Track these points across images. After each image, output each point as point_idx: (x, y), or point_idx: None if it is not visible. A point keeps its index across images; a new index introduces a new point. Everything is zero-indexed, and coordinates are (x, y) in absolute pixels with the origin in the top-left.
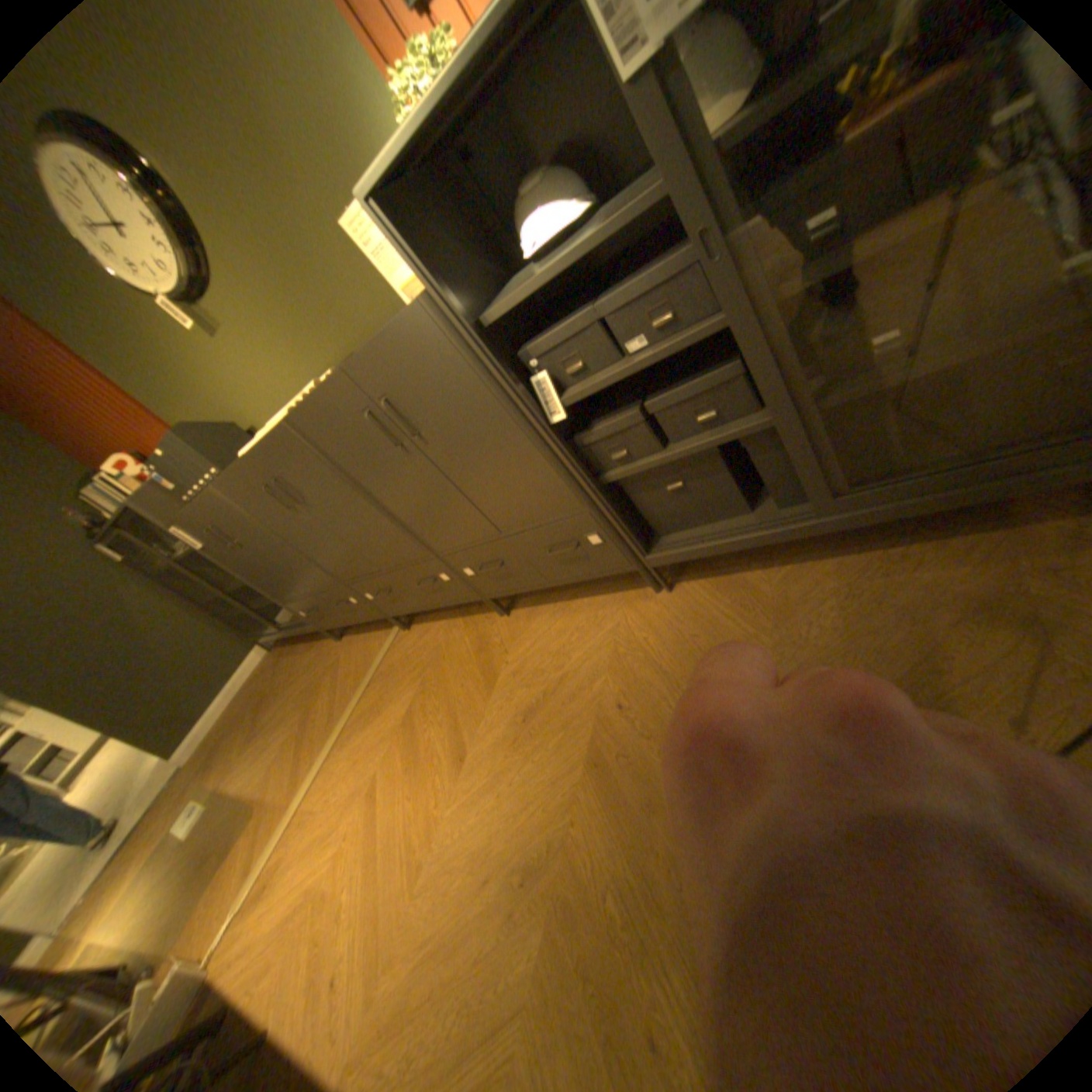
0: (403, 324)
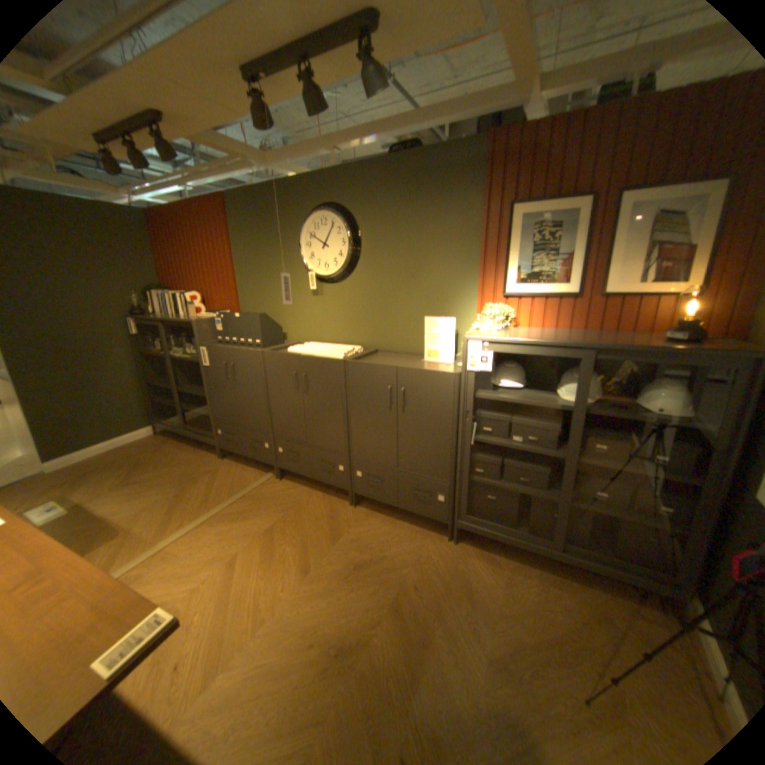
0: (440, 375)
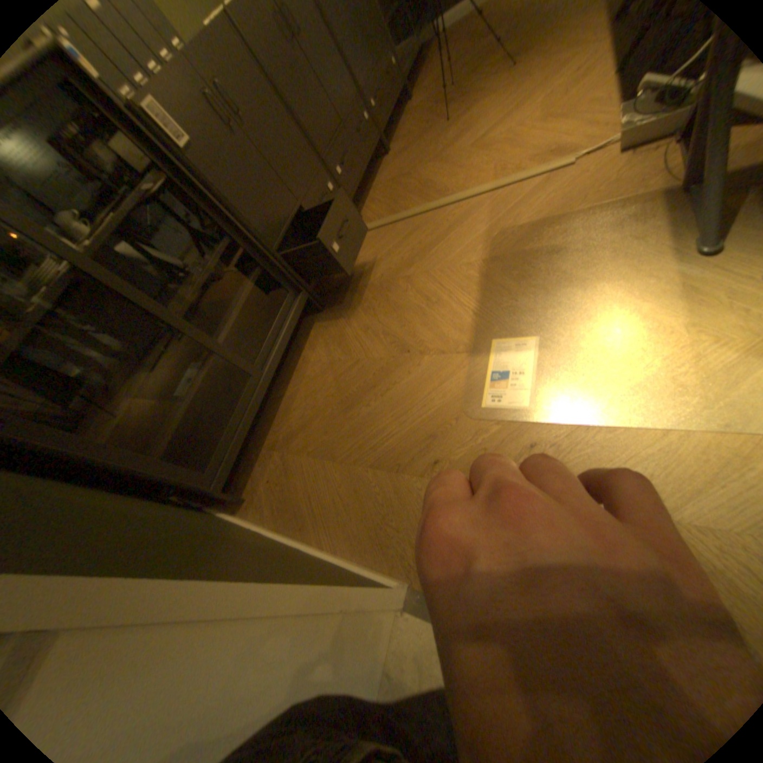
0: None
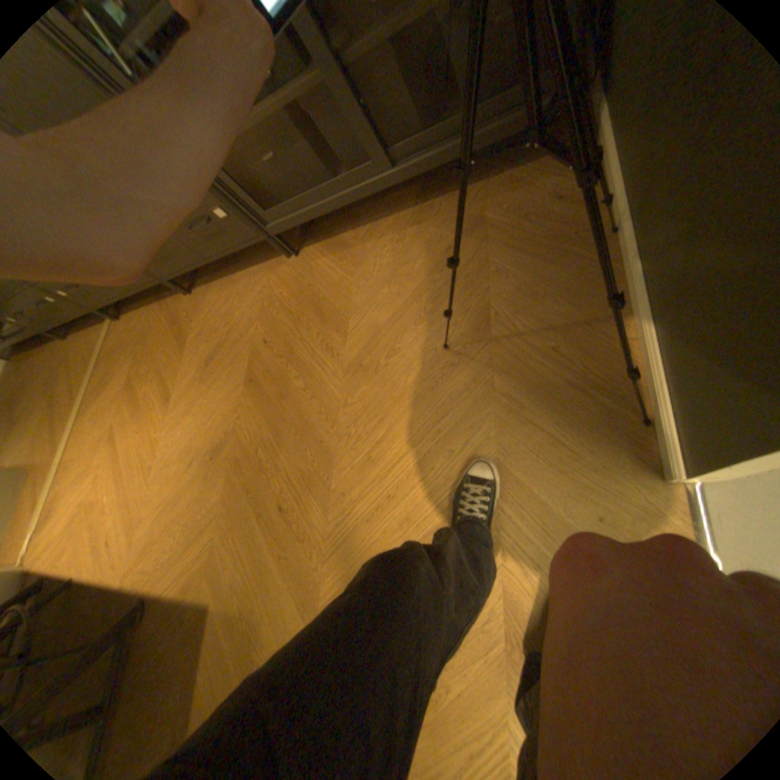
0: None
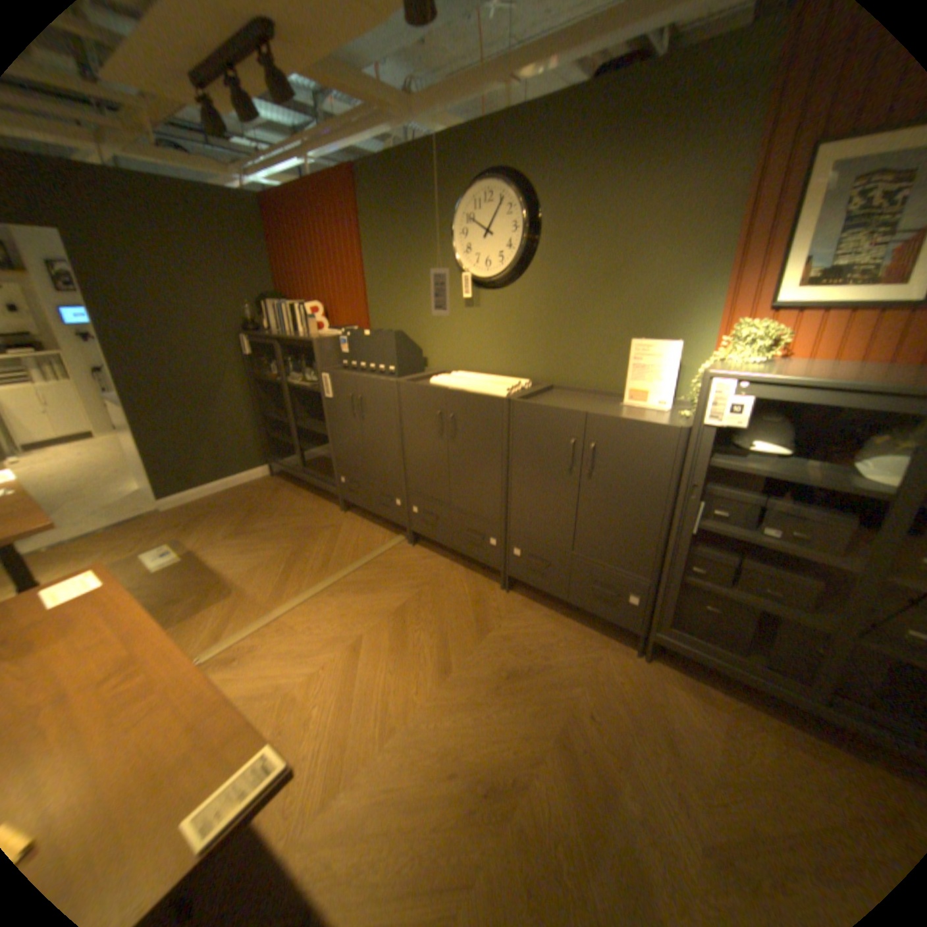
0: (655, 429)
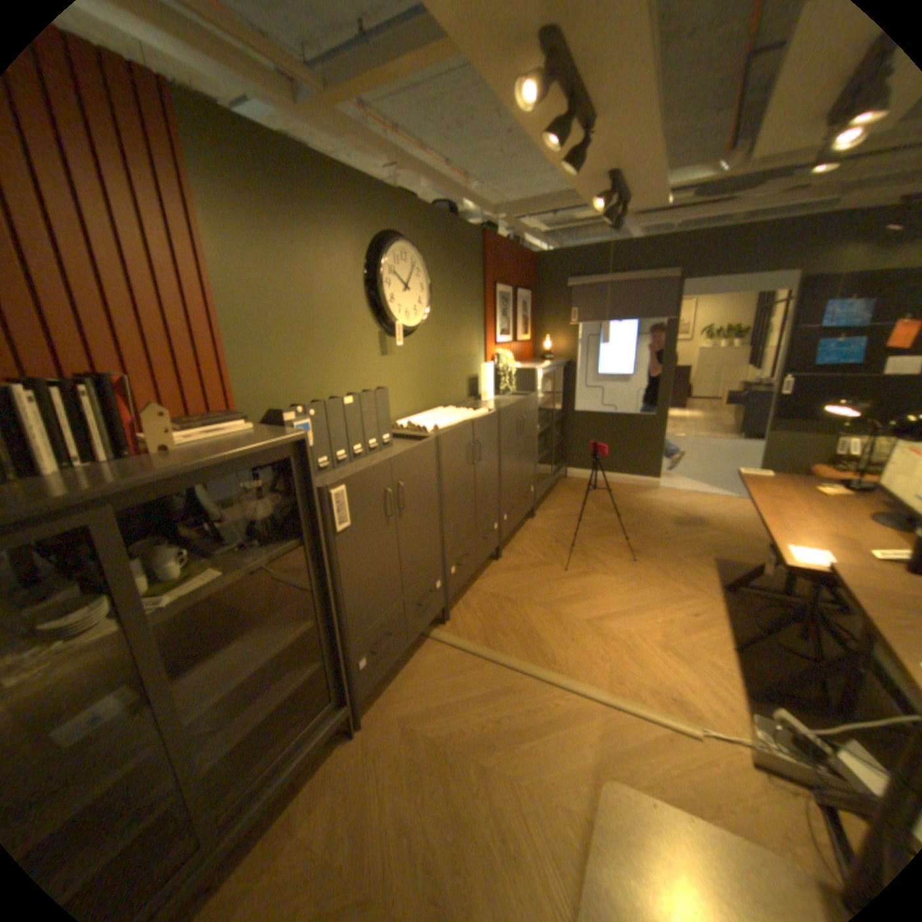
0: (533, 398)
